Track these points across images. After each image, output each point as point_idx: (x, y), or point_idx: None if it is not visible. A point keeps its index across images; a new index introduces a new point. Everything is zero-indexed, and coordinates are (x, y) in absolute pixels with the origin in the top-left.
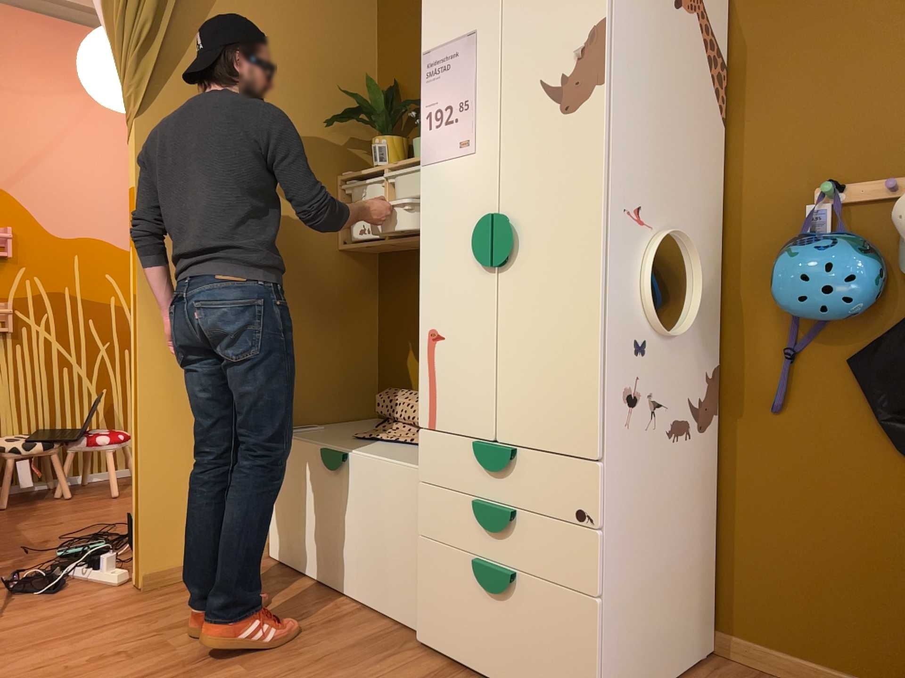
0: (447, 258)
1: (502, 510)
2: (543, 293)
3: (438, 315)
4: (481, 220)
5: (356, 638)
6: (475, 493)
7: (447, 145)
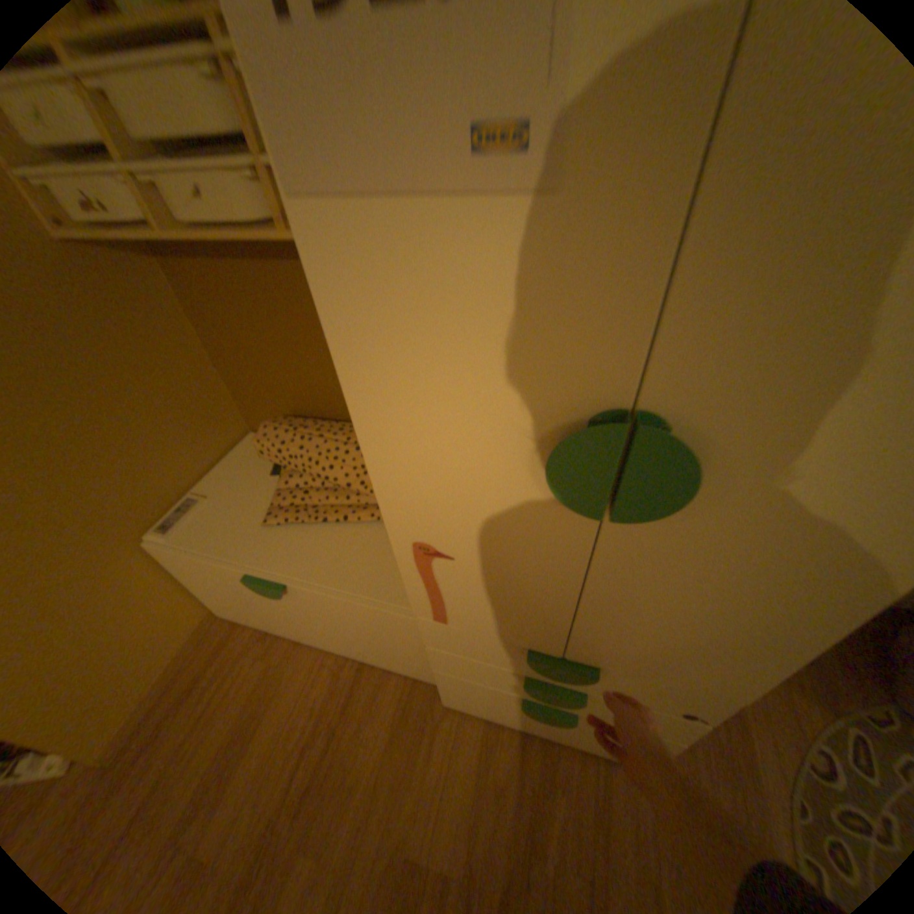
0: (445, 457)
1: (571, 699)
2: (724, 564)
3: (434, 530)
4: (586, 433)
5: (385, 723)
6: (523, 673)
7: (401, 126)
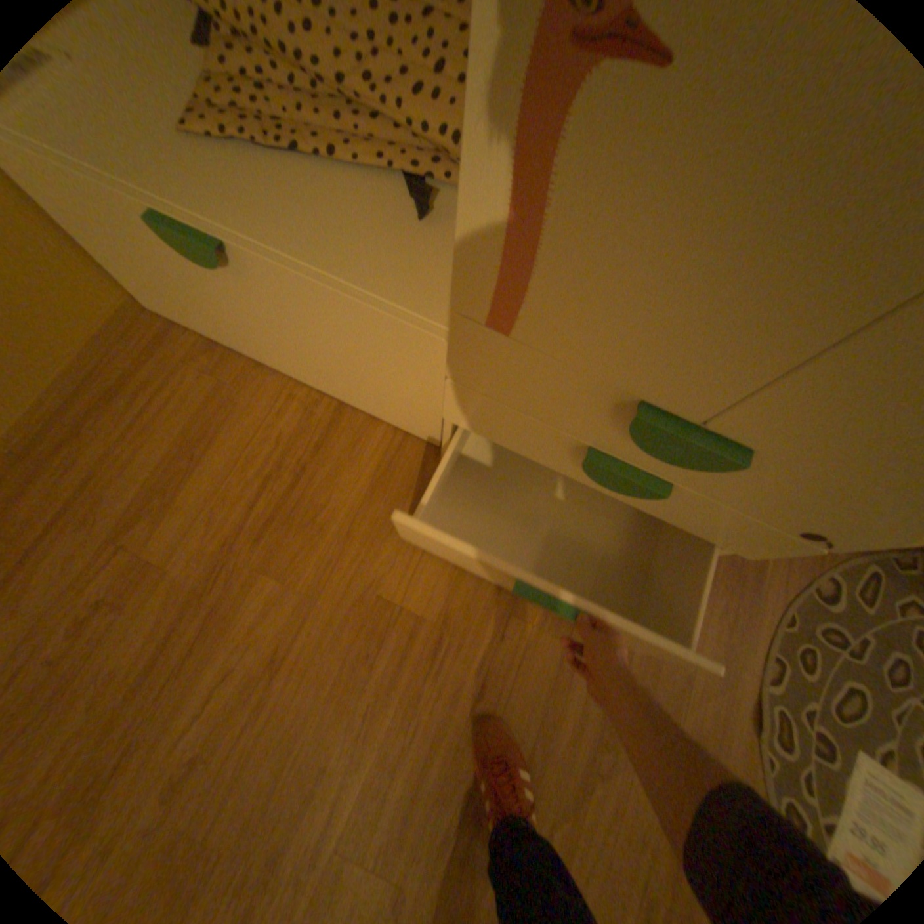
0: None
1: (650, 486)
2: None
3: None
4: None
5: (366, 471)
6: (591, 440)
7: None
